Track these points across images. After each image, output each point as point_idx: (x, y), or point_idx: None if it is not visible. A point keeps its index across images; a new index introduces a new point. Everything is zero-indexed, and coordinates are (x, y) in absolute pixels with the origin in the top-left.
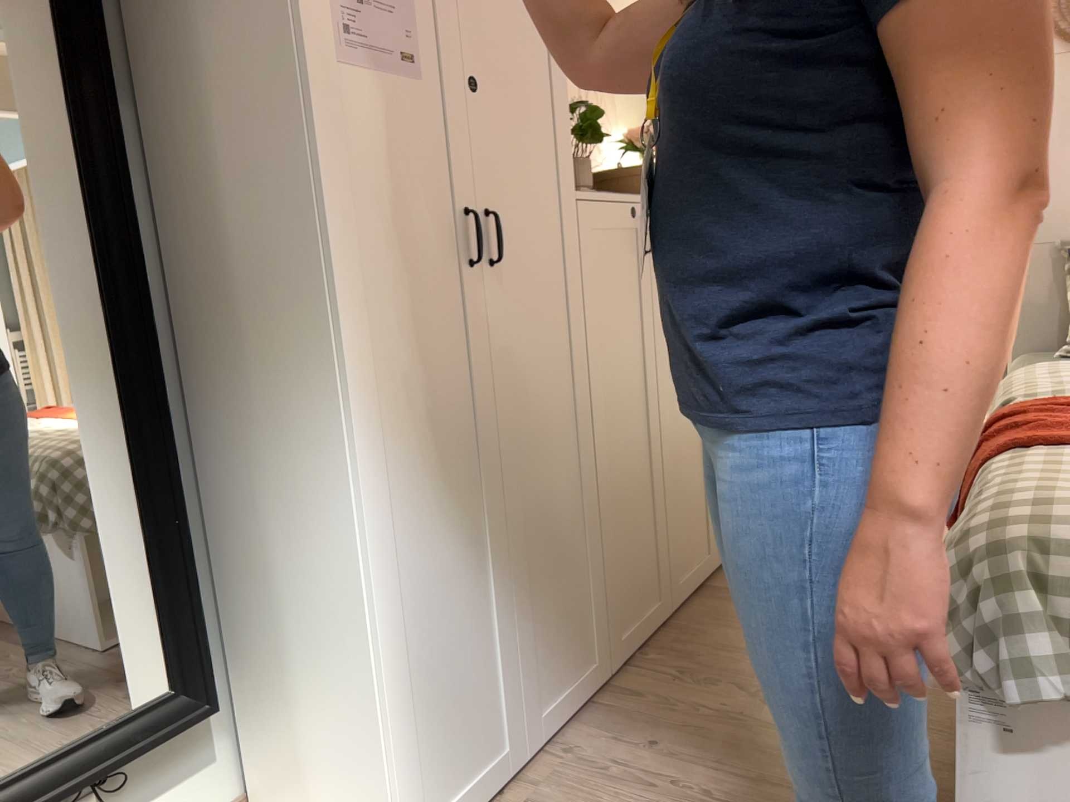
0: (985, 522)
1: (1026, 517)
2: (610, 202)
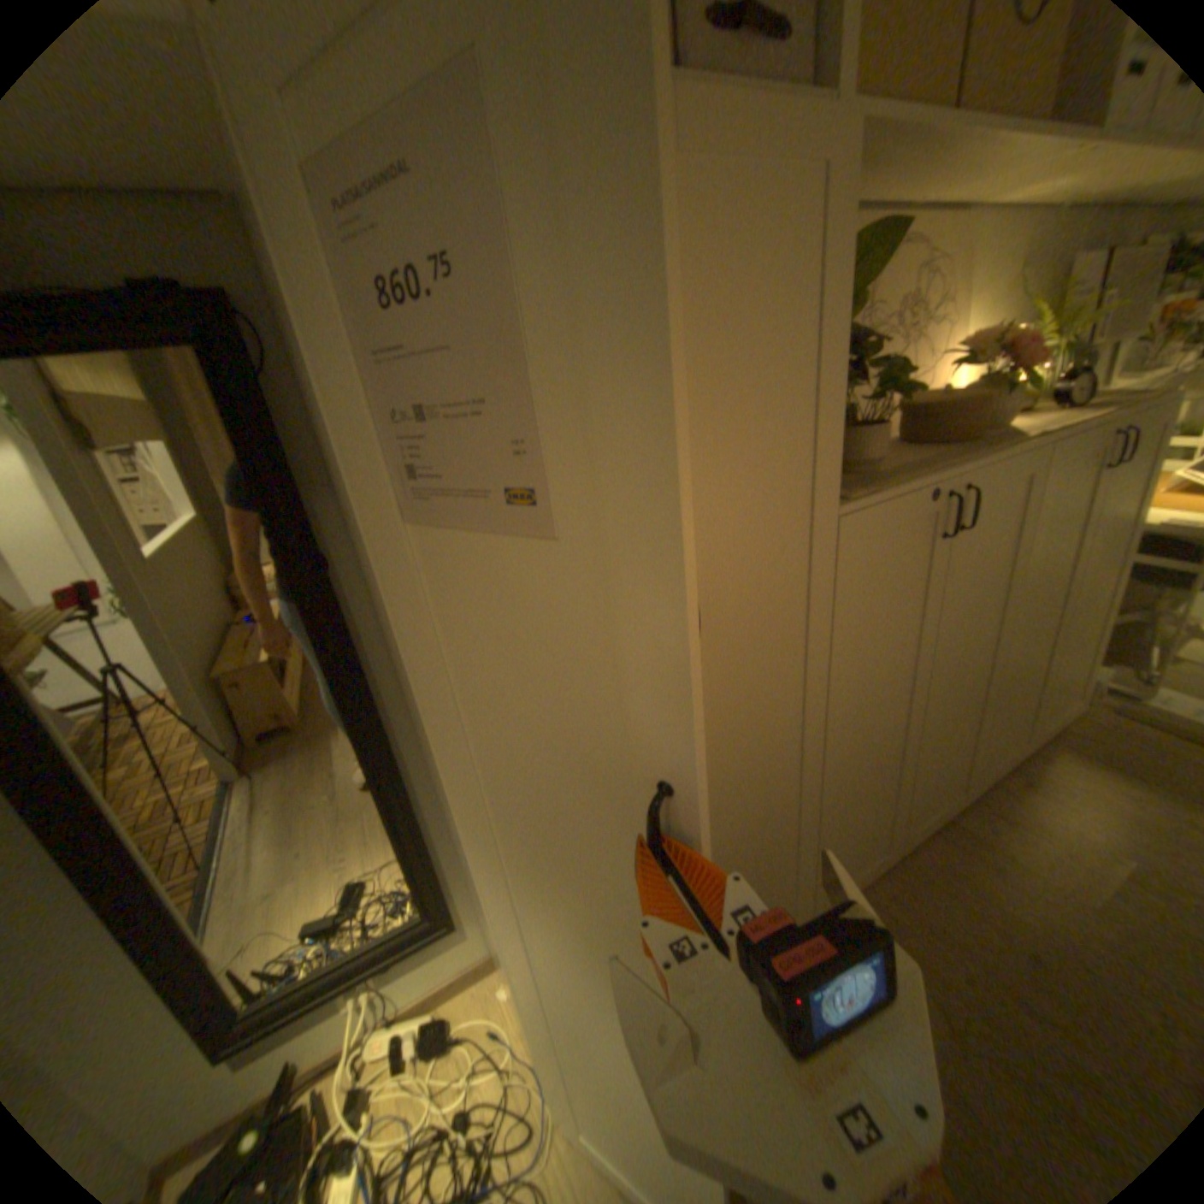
0: None
1: None
2: (903, 499)
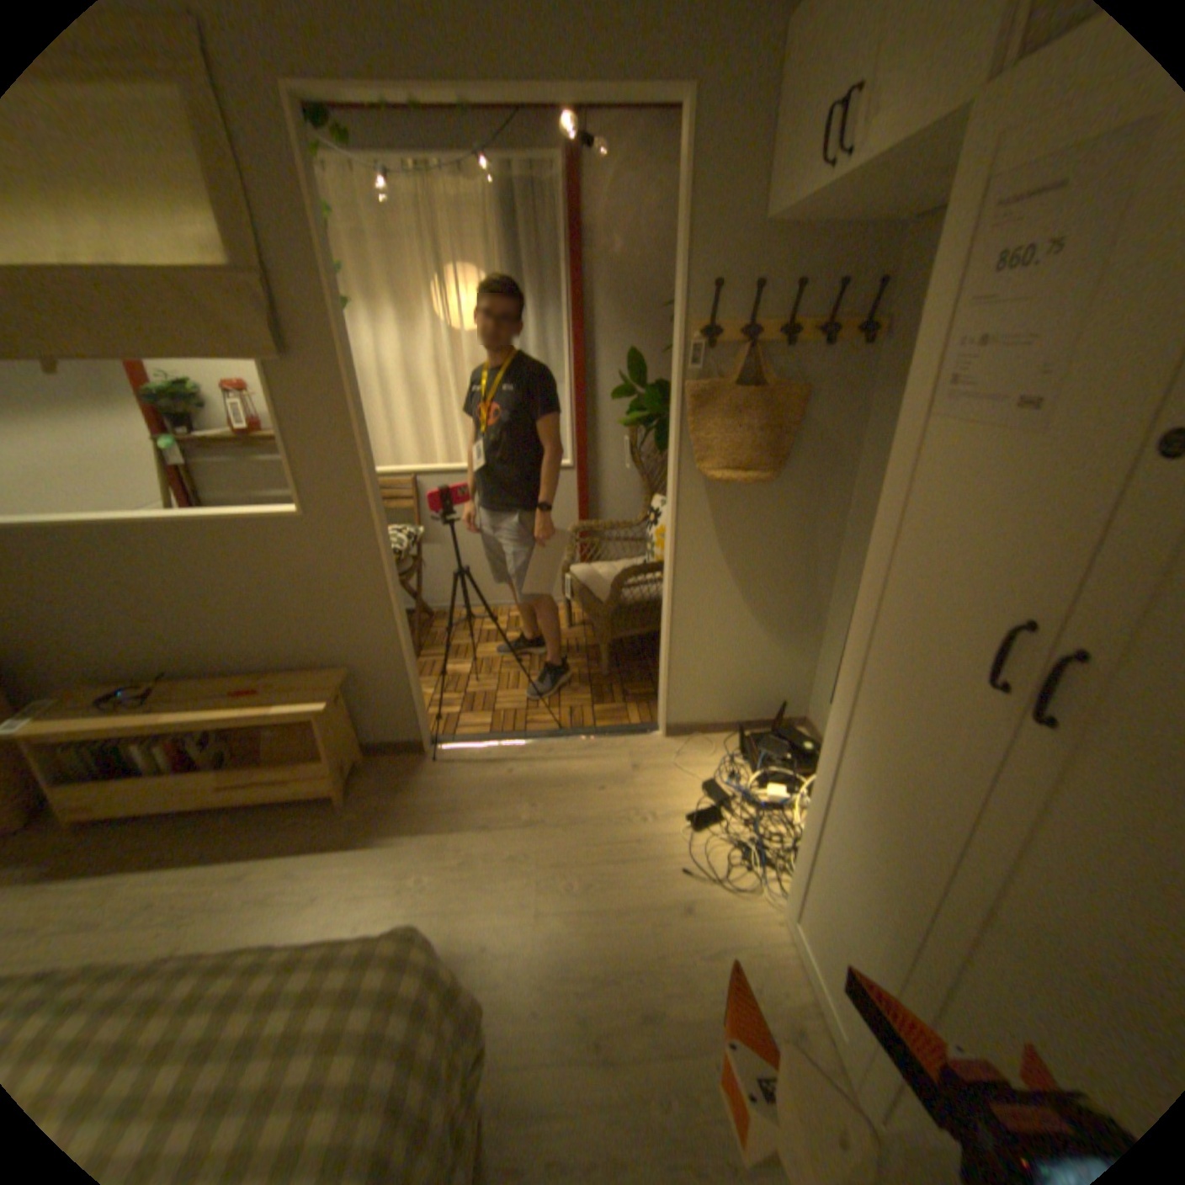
0: (401, 1009)
1: (366, 992)
2: None
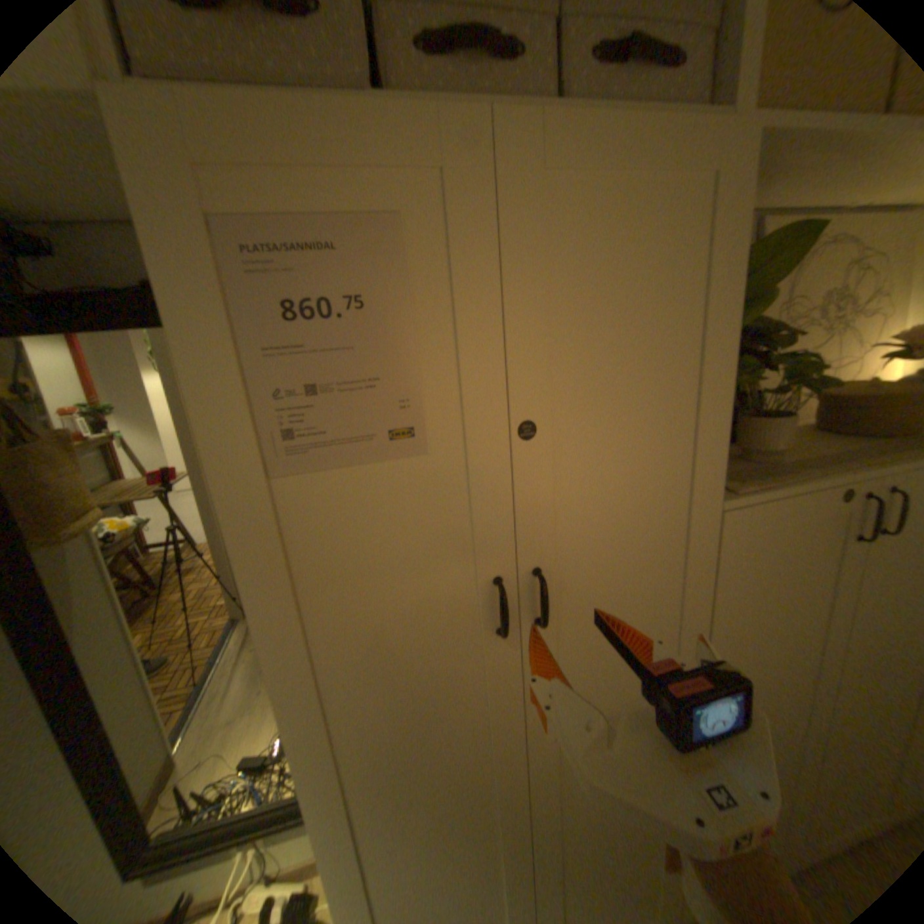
0: None
1: None
2: (806, 497)
